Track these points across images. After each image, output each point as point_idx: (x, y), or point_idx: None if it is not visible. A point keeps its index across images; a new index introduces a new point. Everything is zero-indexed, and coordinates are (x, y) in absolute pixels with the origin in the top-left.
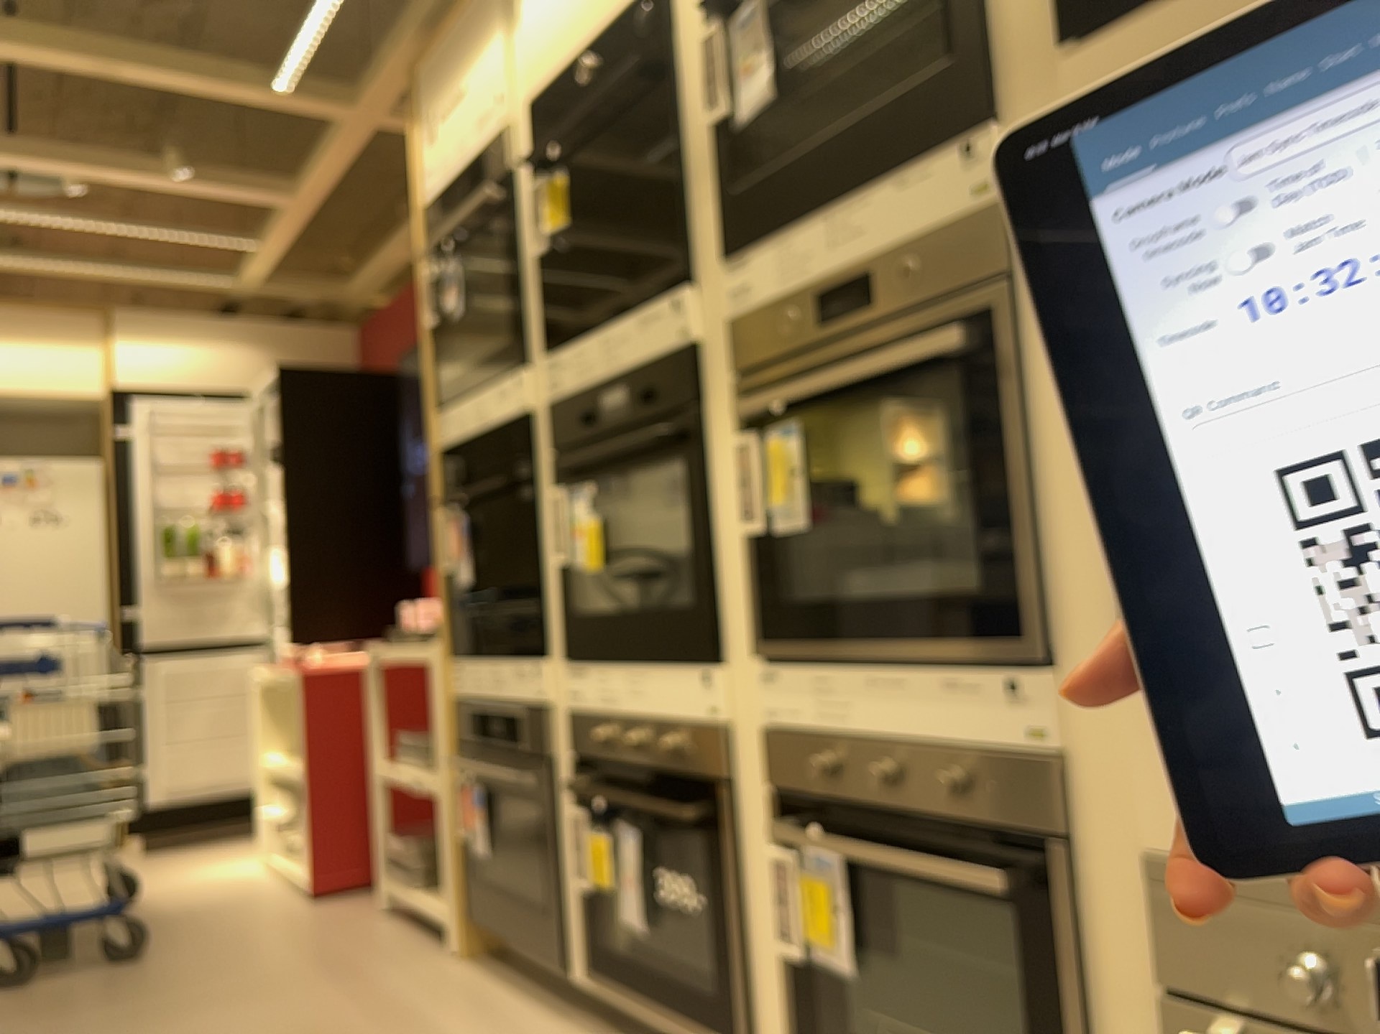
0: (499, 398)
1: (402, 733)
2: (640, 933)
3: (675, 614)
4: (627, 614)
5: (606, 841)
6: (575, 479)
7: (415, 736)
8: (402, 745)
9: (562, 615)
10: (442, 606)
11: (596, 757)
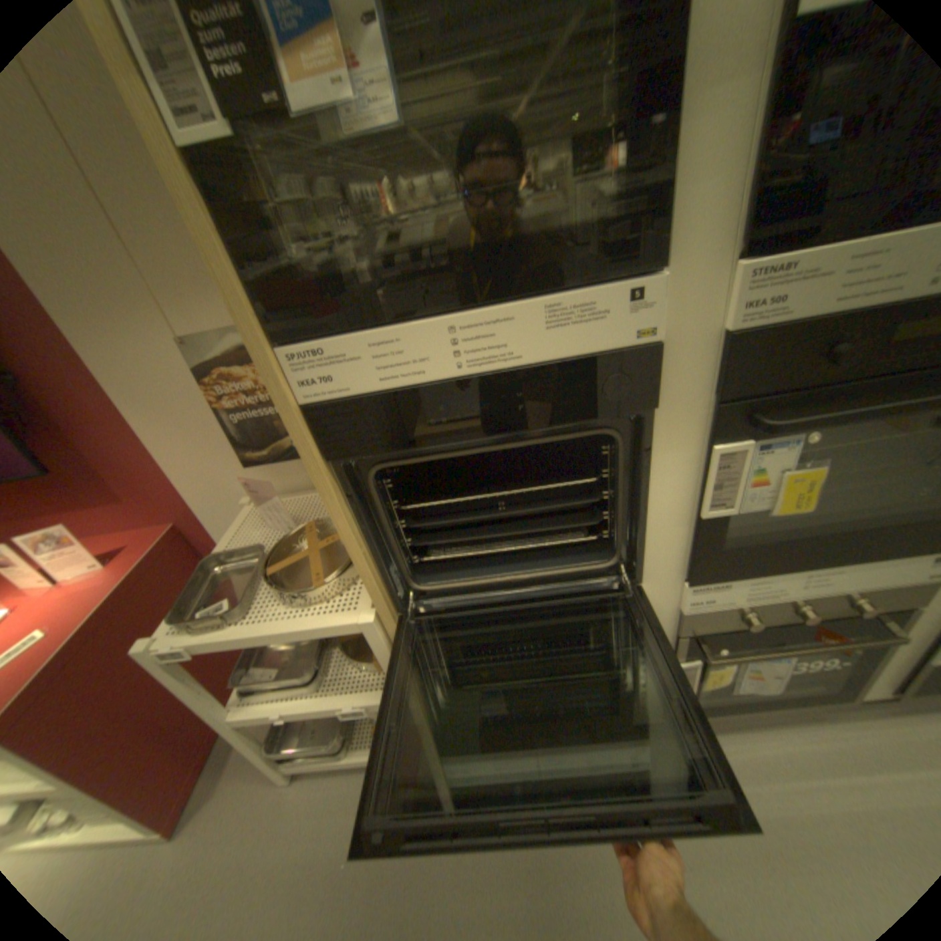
0: (563, 319)
1: (232, 680)
2: (764, 694)
3: (865, 516)
4: (810, 531)
5: (731, 668)
6: (782, 428)
7: (255, 672)
8: (231, 686)
9: (698, 553)
10: (376, 583)
11: (725, 630)
